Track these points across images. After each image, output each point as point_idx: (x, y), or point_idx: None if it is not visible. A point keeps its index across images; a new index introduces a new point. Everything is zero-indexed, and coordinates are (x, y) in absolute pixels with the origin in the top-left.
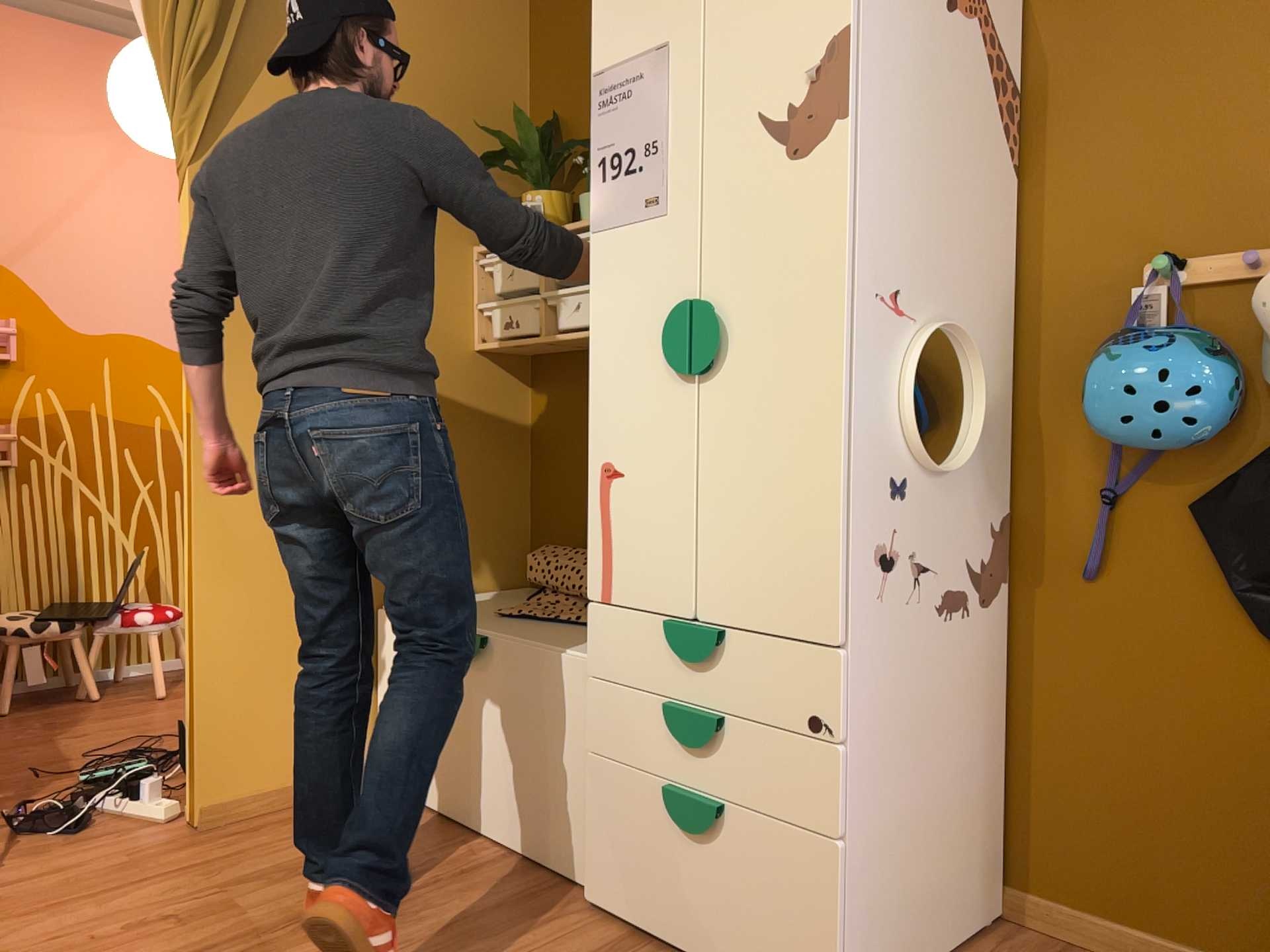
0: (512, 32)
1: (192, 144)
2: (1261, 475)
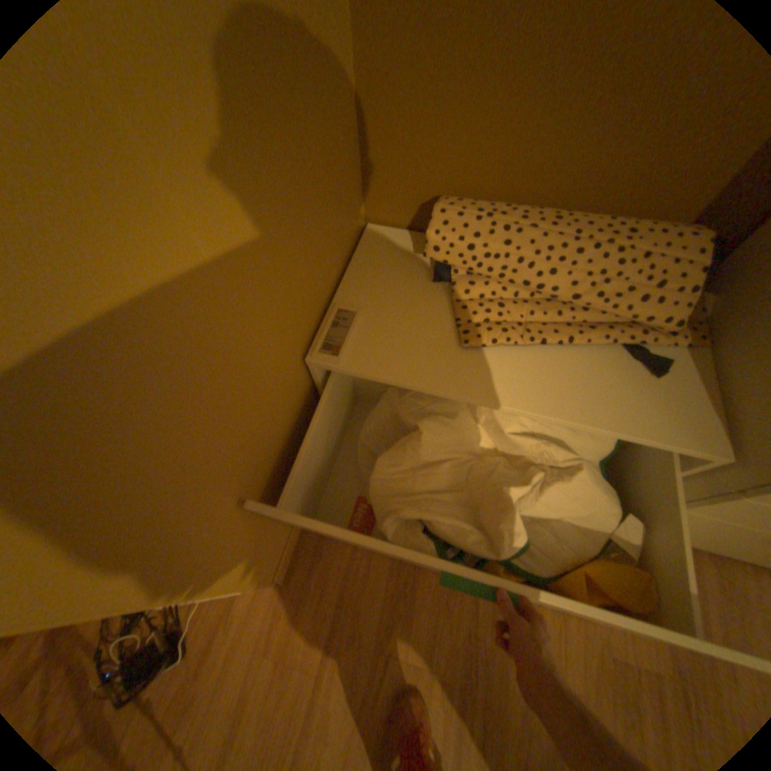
0: None
1: None
2: None
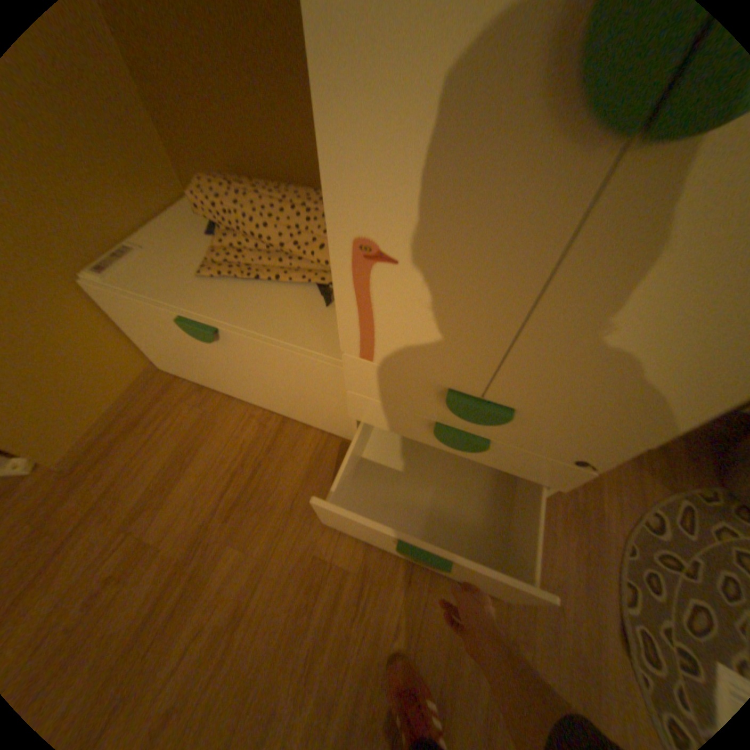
0: None
1: None
2: None
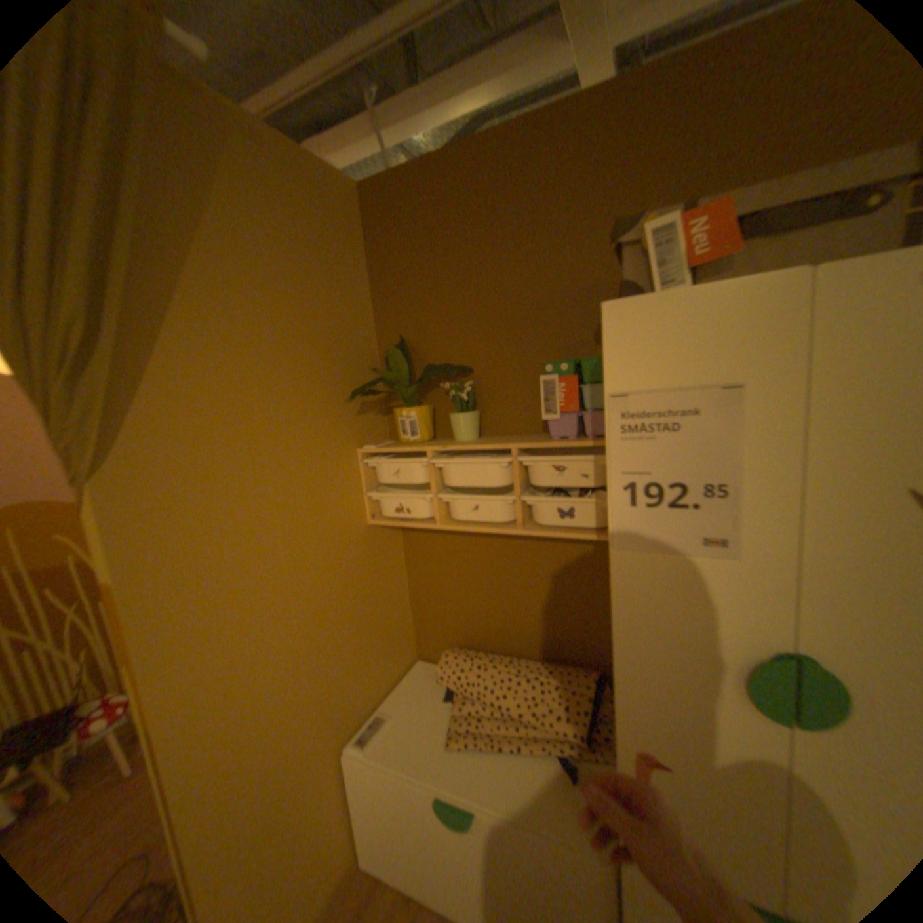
0: (356, 269)
1: (82, 452)
2: None
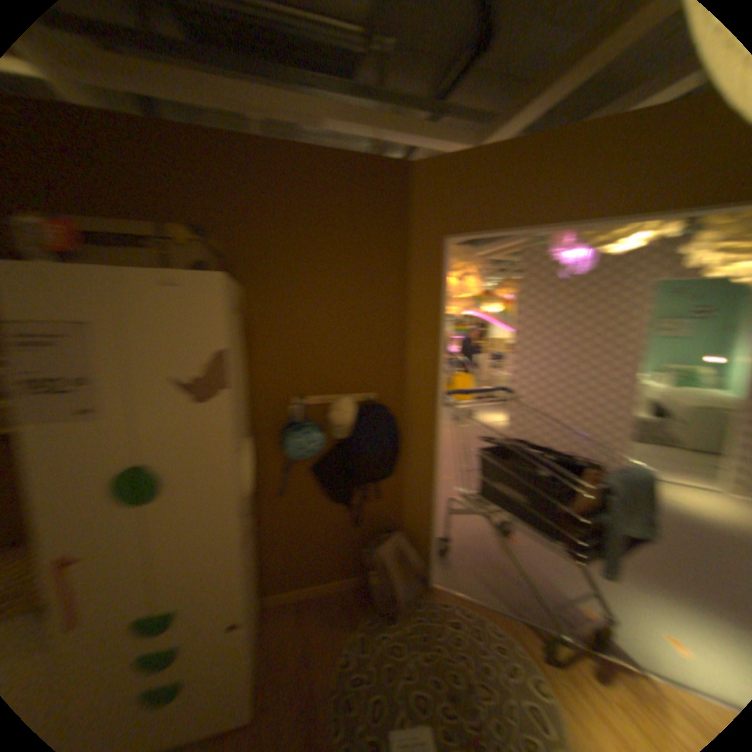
0: None
1: None
2: (325, 461)
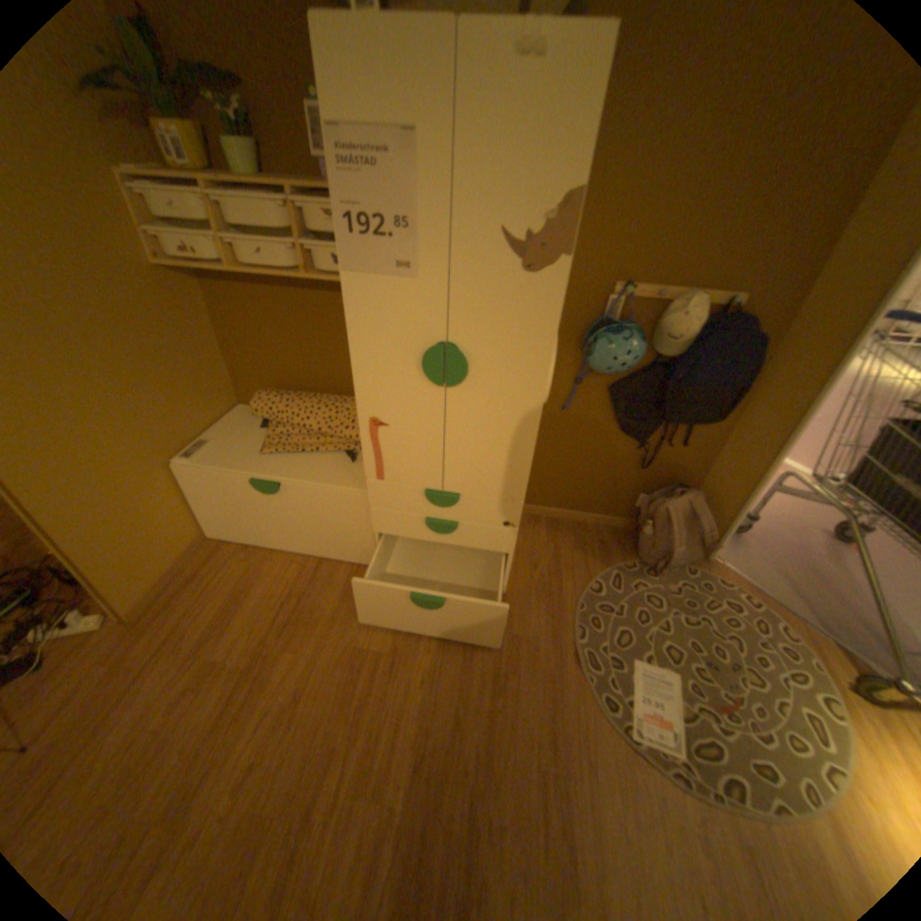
0: None
1: None
2: (639, 382)
